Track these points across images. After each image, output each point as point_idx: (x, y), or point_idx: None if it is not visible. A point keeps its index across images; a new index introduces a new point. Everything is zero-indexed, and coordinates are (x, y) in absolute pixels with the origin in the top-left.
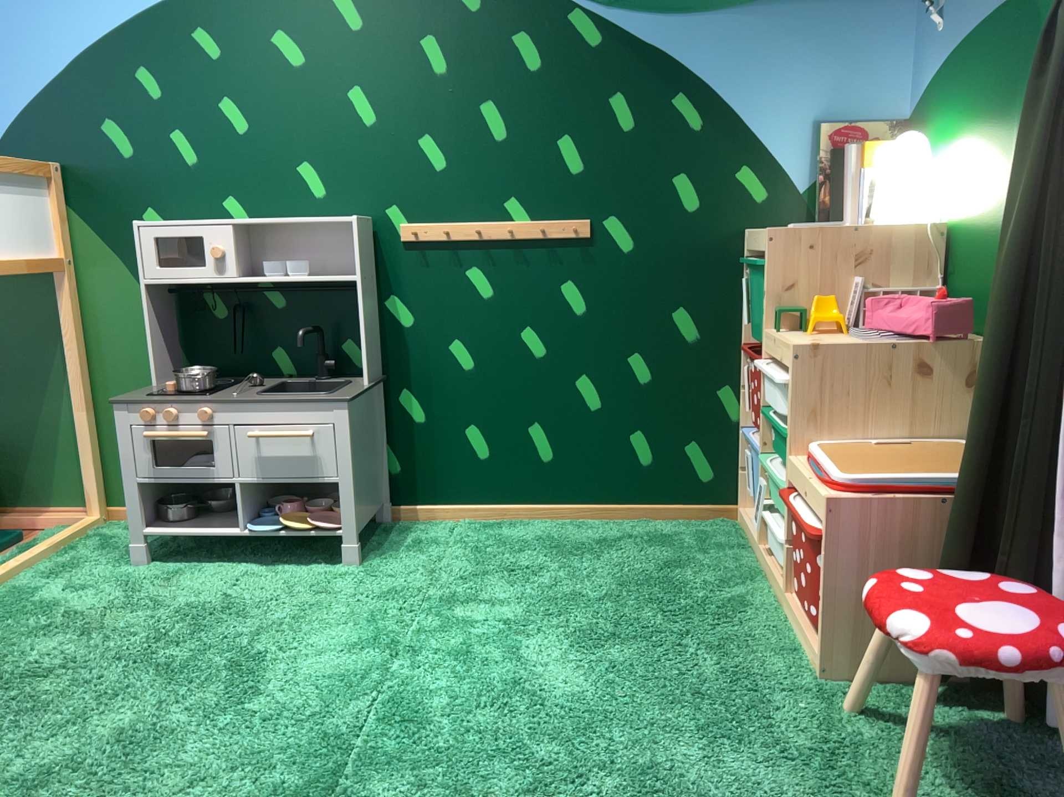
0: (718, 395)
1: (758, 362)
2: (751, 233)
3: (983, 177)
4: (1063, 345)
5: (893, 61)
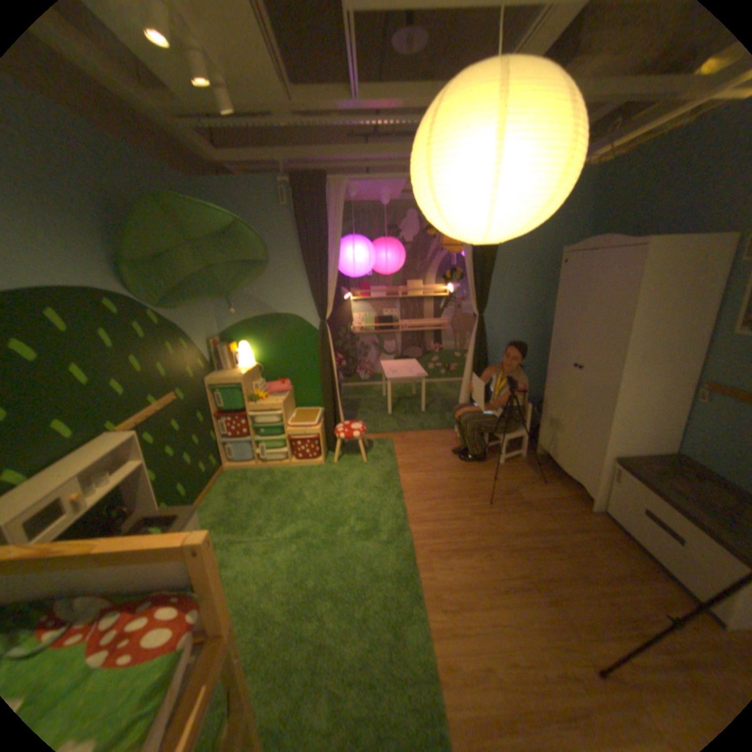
0: (209, 435)
1: (245, 415)
2: (210, 379)
3: (271, 352)
4: (336, 383)
5: (212, 318)
